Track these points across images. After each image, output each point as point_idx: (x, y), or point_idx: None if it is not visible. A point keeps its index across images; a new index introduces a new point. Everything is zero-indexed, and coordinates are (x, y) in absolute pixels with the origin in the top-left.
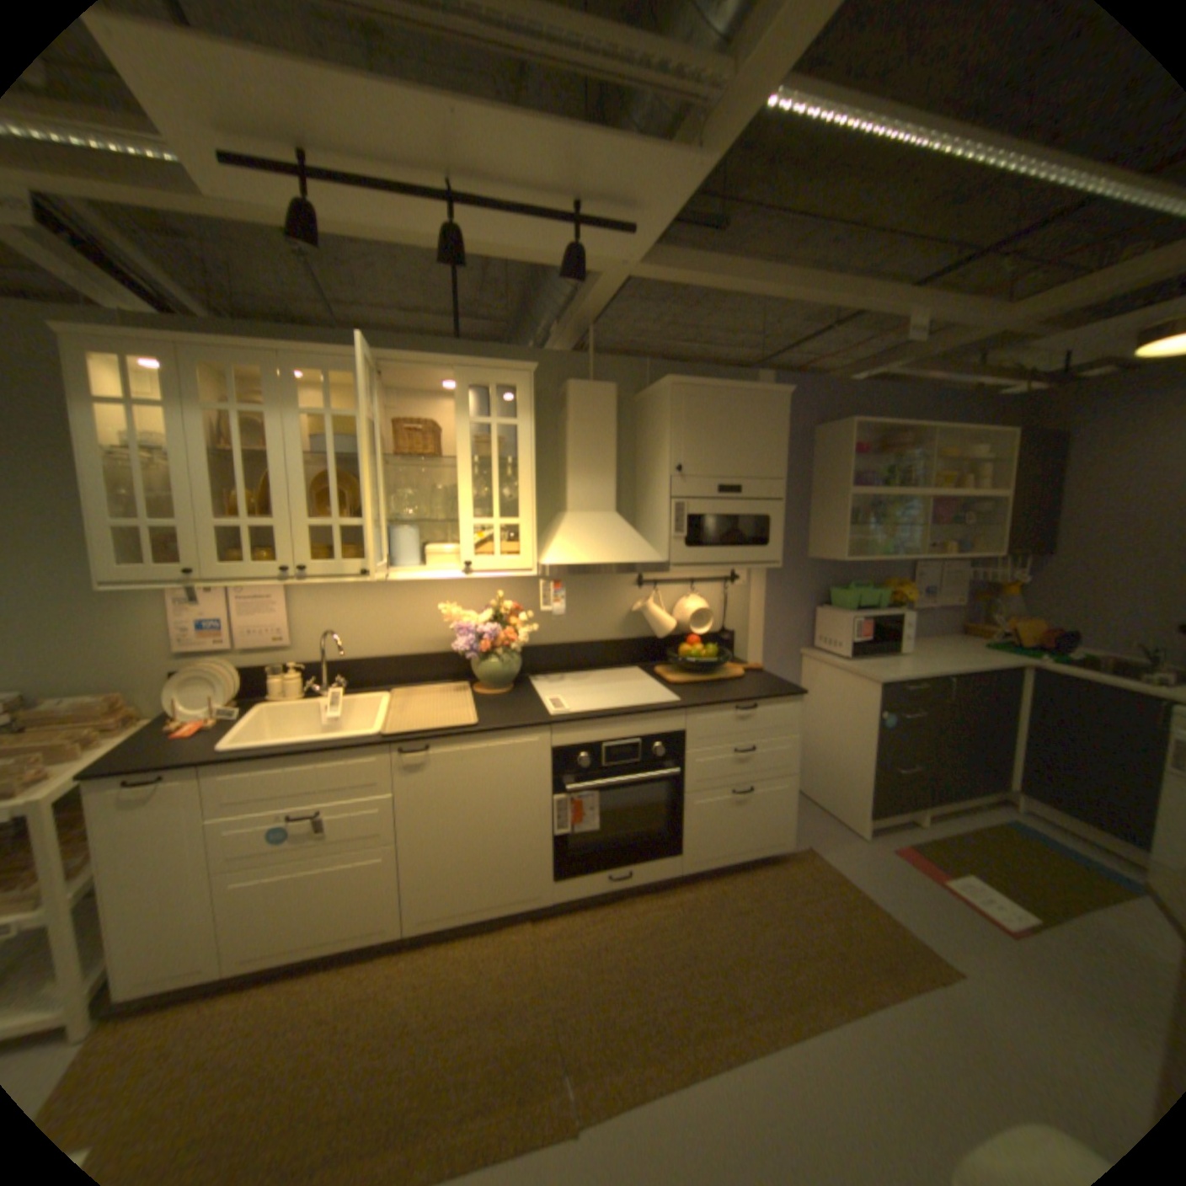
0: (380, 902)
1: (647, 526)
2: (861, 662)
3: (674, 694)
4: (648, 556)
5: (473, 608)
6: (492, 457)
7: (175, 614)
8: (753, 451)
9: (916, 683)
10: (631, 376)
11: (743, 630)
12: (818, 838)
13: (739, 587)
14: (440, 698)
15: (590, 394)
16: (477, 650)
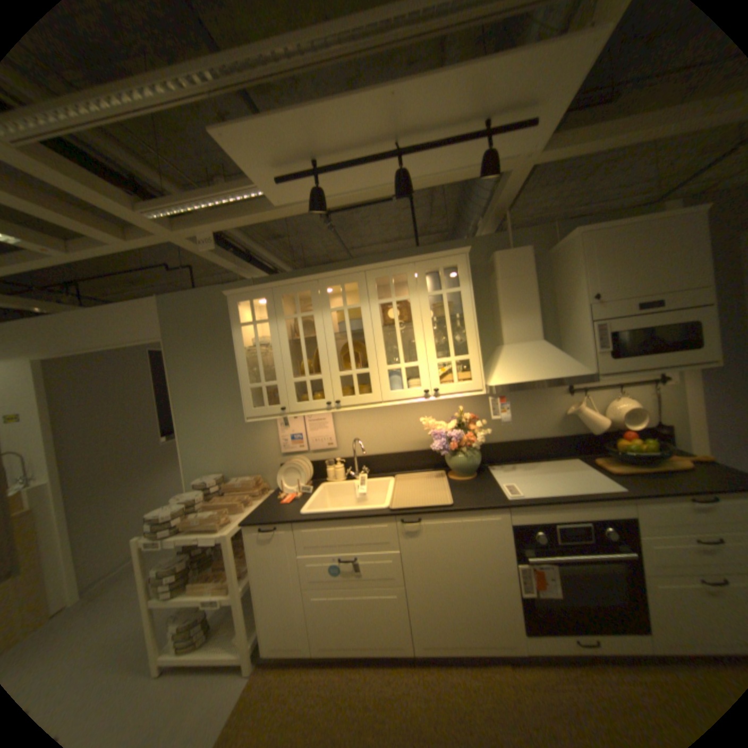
0: (397, 628)
1: (572, 347)
2: None
3: (620, 485)
4: (577, 370)
5: (442, 419)
6: (445, 316)
7: (281, 432)
8: (671, 269)
9: None
10: (543, 238)
11: (683, 424)
12: None
13: (672, 387)
14: (426, 483)
15: (511, 258)
16: (448, 449)
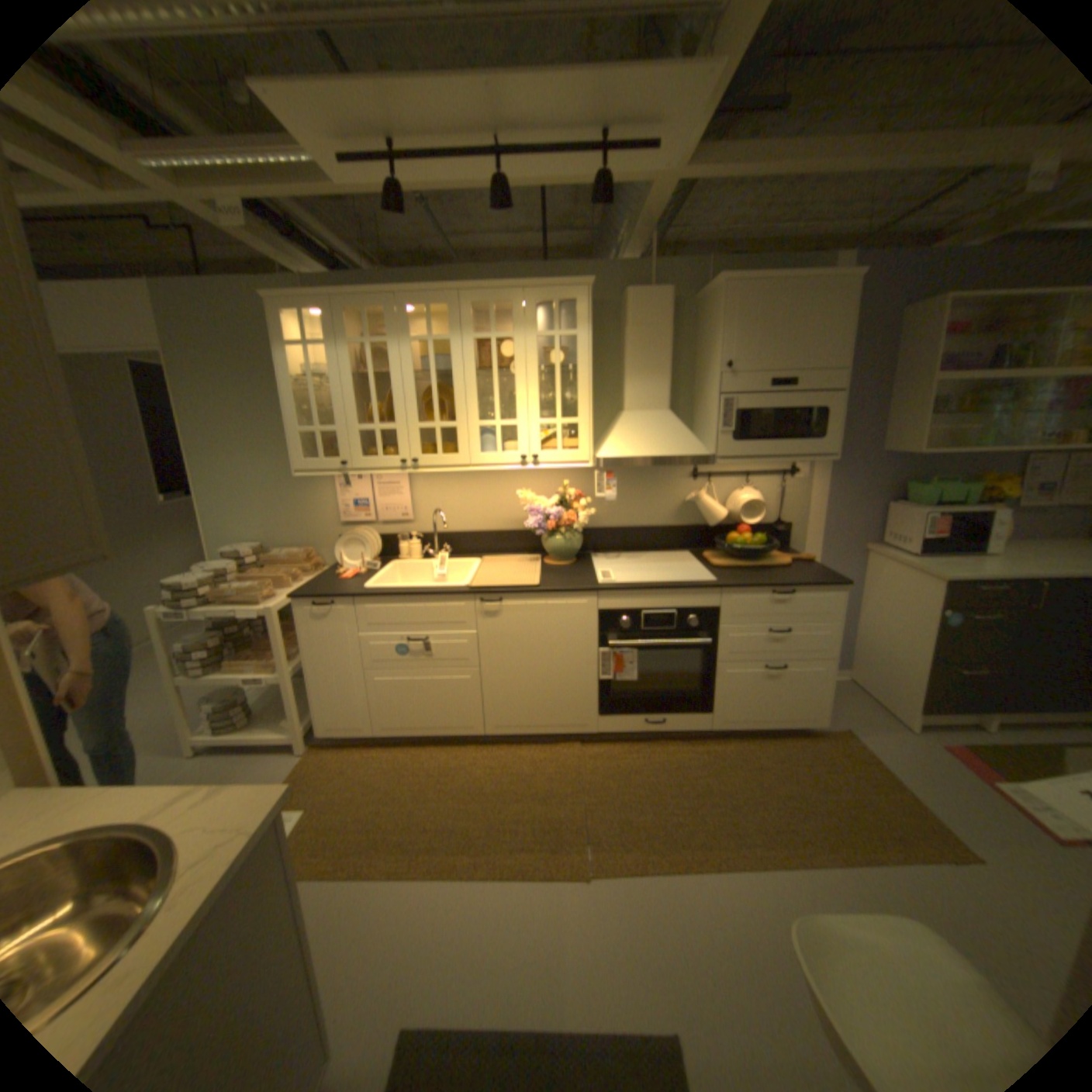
0: (469, 707)
1: (701, 422)
2: (932, 560)
3: (714, 575)
4: (694, 450)
5: (545, 495)
6: (557, 365)
7: (341, 495)
8: (812, 342)
9: (994, 584)
10: (693, 276)
11: (802, 522)
12: (862, 724)
13: (800, 480)
14: (516, 565)
15: (647, 299)
16: (545, 529)
